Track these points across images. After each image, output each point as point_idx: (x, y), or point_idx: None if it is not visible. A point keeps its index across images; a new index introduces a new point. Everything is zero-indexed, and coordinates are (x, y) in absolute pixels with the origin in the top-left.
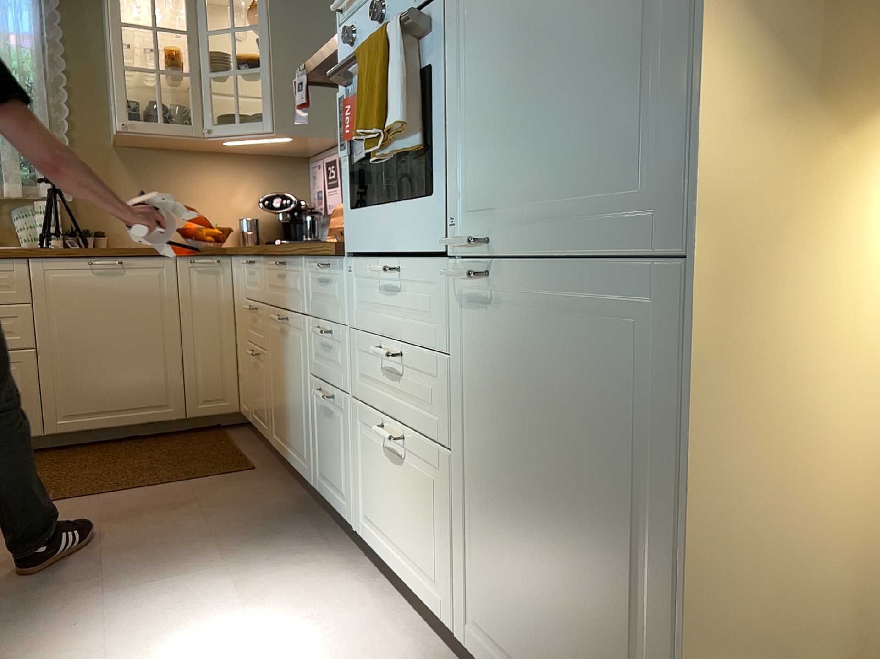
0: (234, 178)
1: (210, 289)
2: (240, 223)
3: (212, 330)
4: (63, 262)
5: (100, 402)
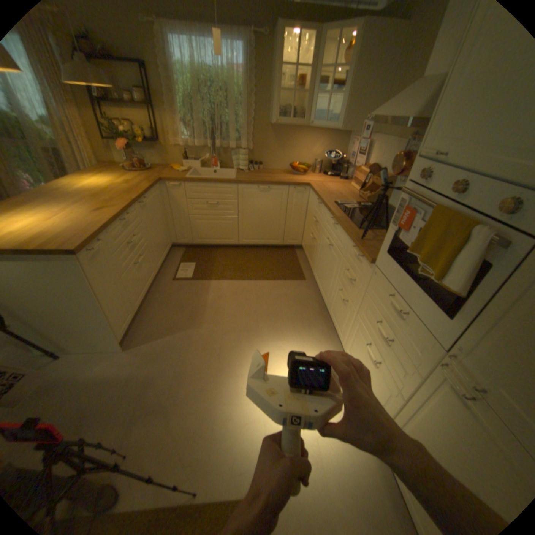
0: (316, 140)
1: (299, 200)
2: (314, 162)
3: (297, 215)
4: (248, 186)
5: (256, 236)
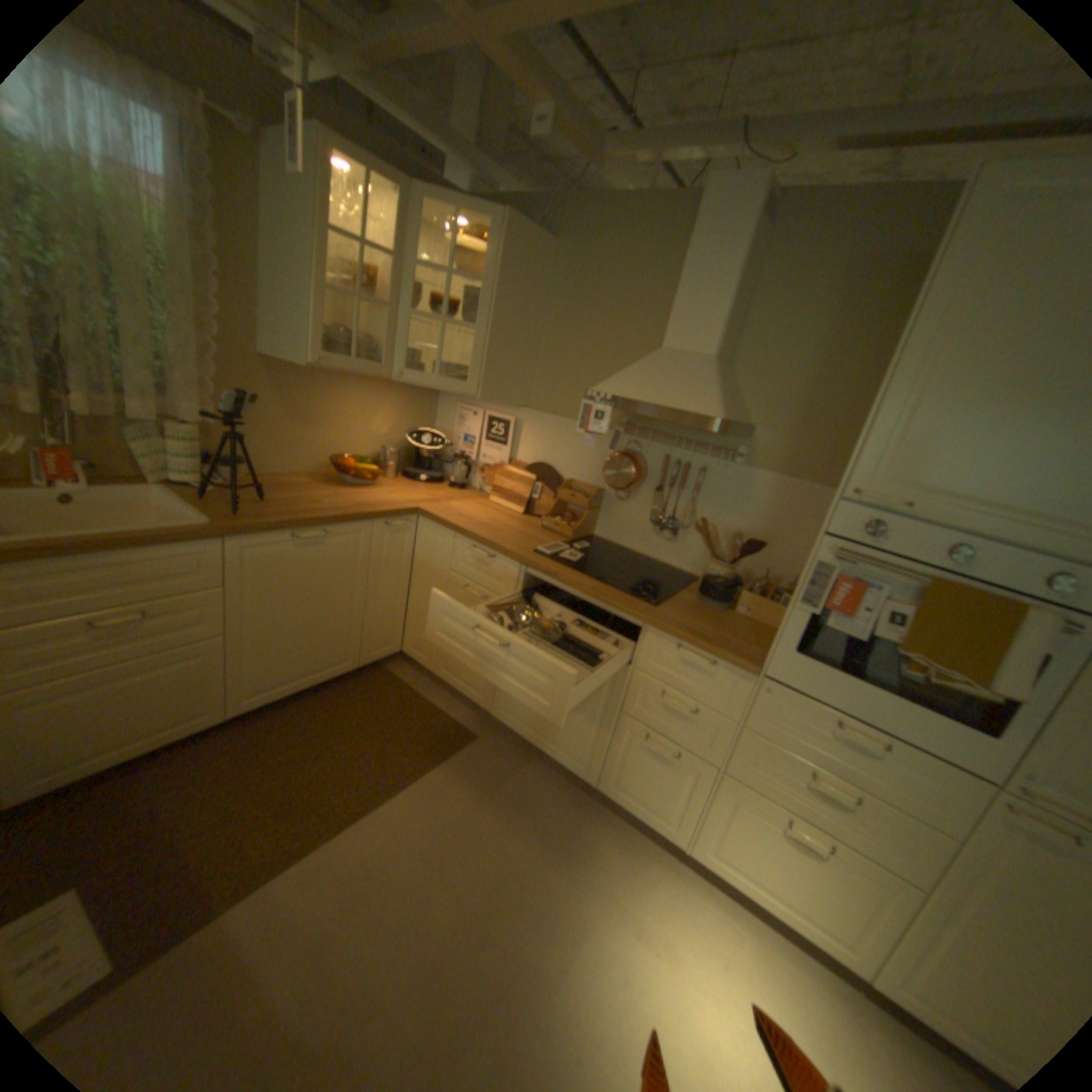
0: (375, 405)
1: (396, 550)
2: (382, 454)
3: (392, 587)
4: (264, 539)
5: (287, 675)
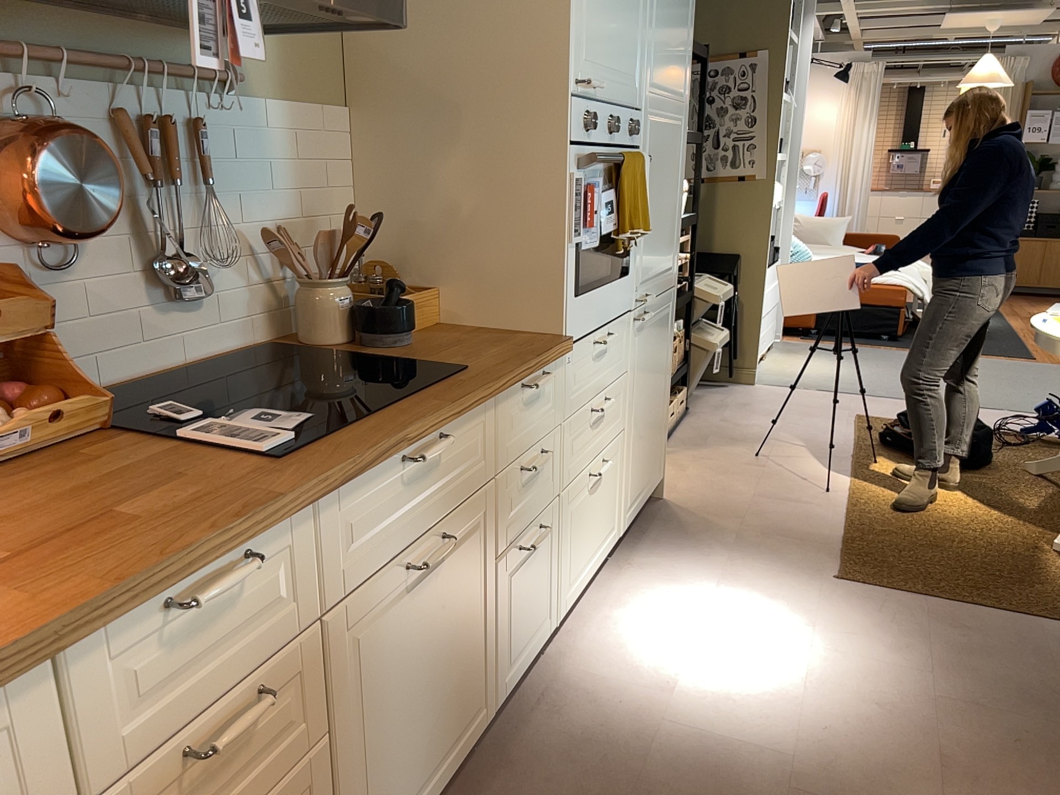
0: None
1: None
2: None
3: None
4: None
5: None
